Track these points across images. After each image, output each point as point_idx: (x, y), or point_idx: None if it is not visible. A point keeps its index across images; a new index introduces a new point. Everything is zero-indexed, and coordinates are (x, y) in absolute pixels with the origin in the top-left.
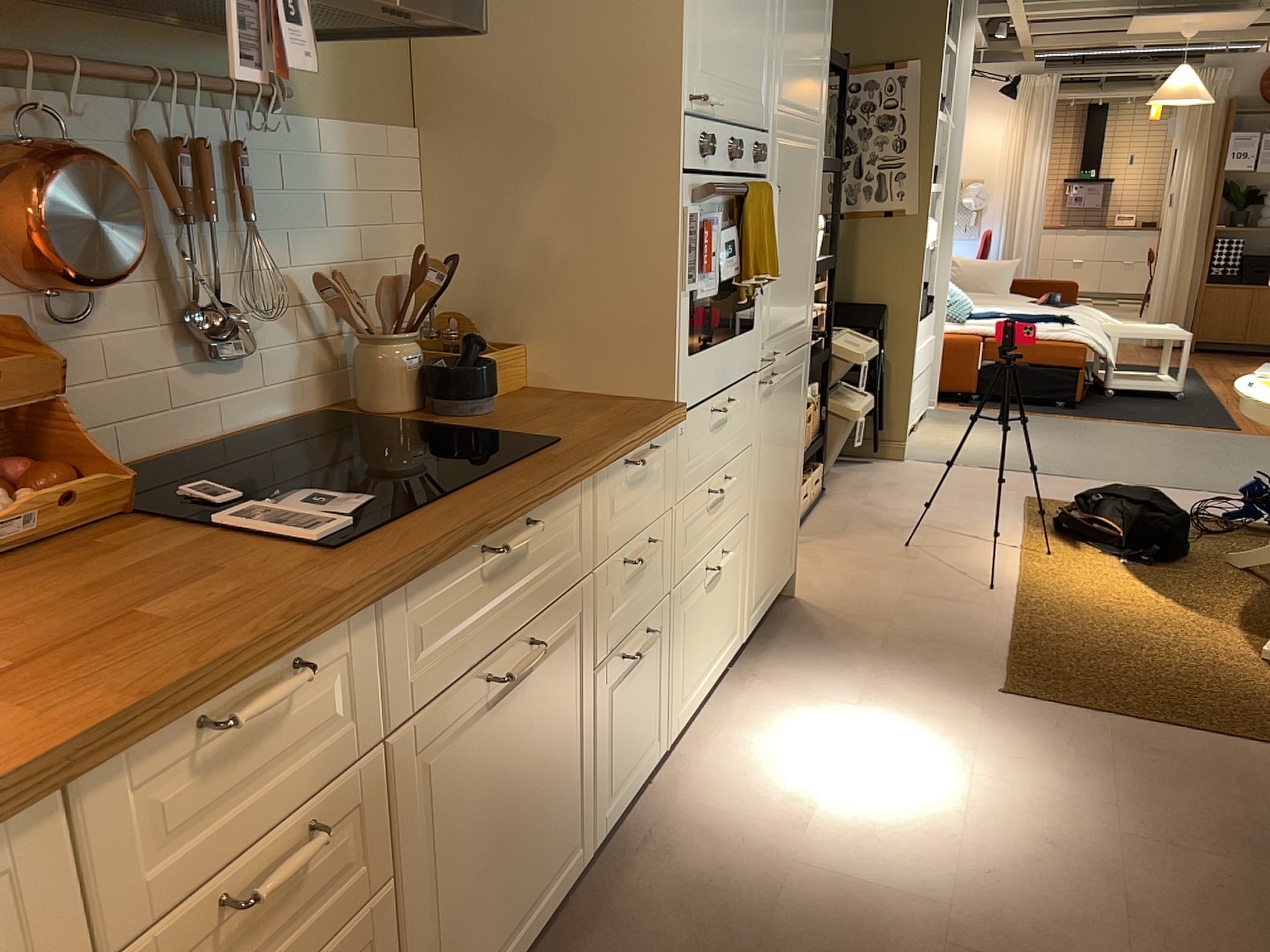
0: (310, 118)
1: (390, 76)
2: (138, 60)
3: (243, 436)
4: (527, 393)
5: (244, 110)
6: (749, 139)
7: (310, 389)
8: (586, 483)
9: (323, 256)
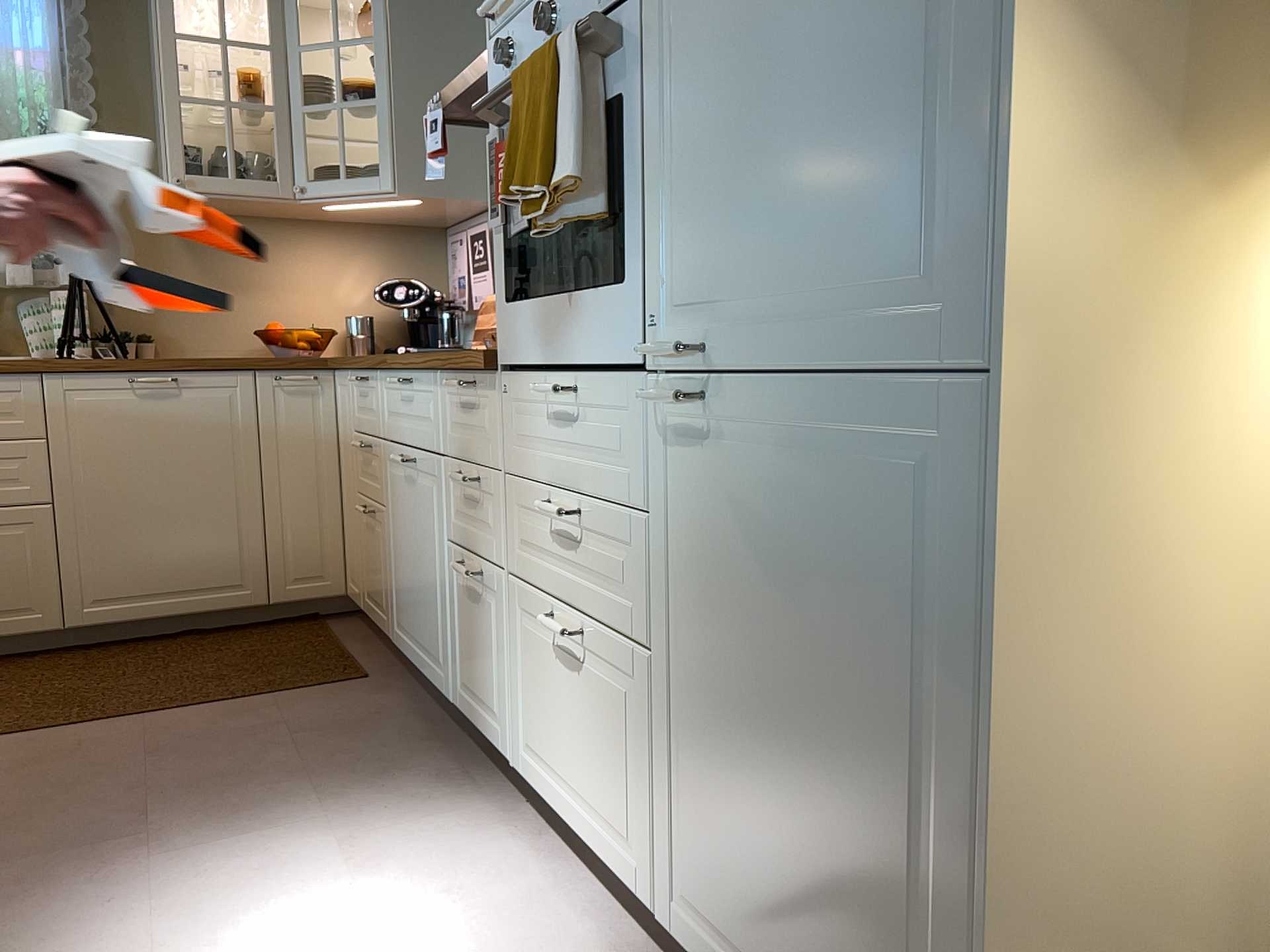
0: None
1: None
2: None
3: None
4: None
5: None
6: None
7: None
8: (433, 378)
9: None
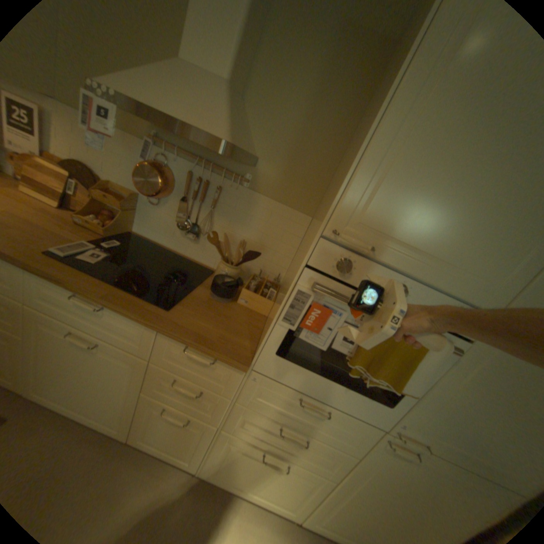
0: (258, 192)
1: (308, 194)
2: (202, 155)
3: (190, 260)
4: (256, 316)
5: (232, 180)
6: (442, 299)
7: (218, 265)
8: (149, 328)
9: (242, 233)
